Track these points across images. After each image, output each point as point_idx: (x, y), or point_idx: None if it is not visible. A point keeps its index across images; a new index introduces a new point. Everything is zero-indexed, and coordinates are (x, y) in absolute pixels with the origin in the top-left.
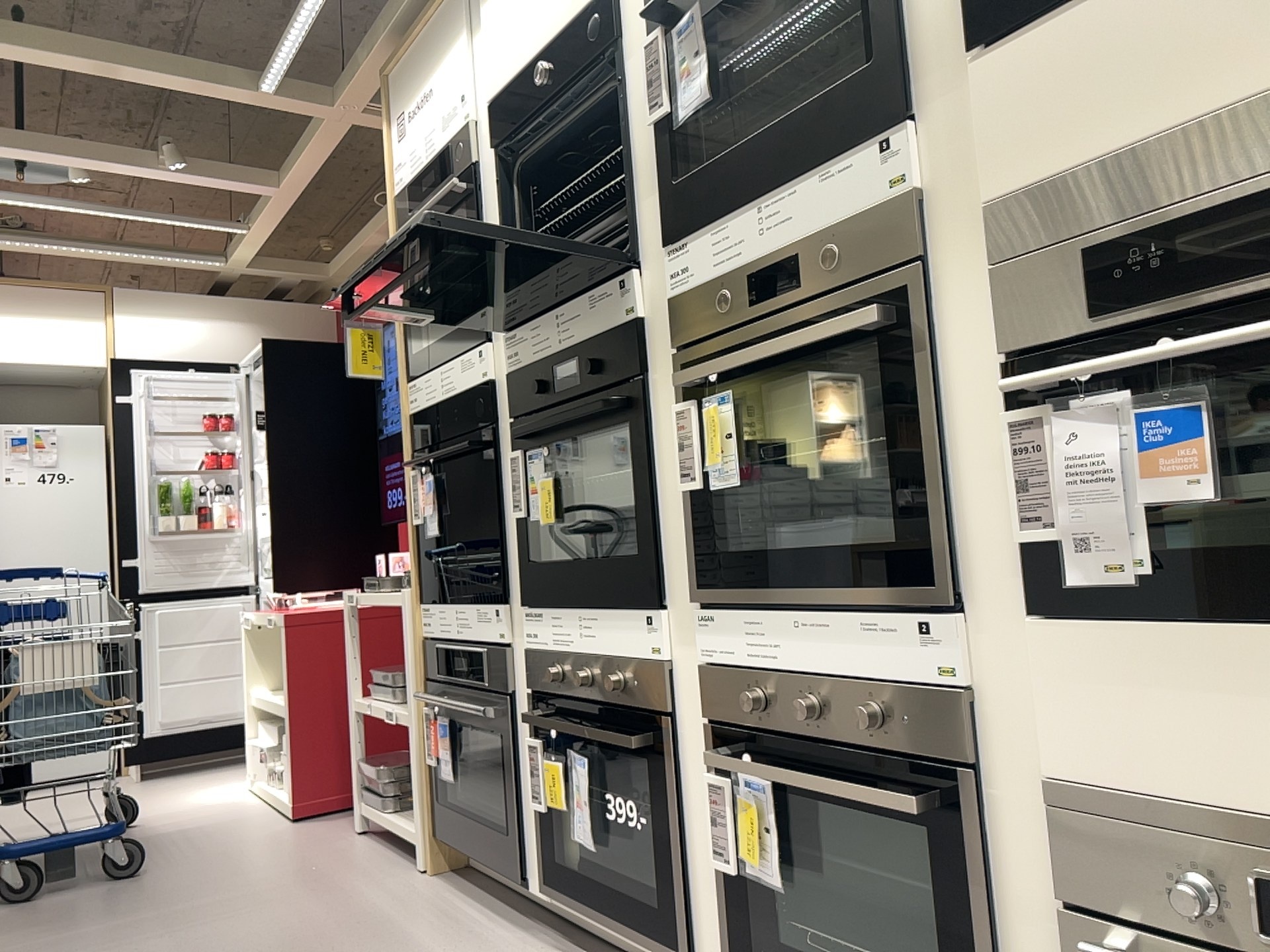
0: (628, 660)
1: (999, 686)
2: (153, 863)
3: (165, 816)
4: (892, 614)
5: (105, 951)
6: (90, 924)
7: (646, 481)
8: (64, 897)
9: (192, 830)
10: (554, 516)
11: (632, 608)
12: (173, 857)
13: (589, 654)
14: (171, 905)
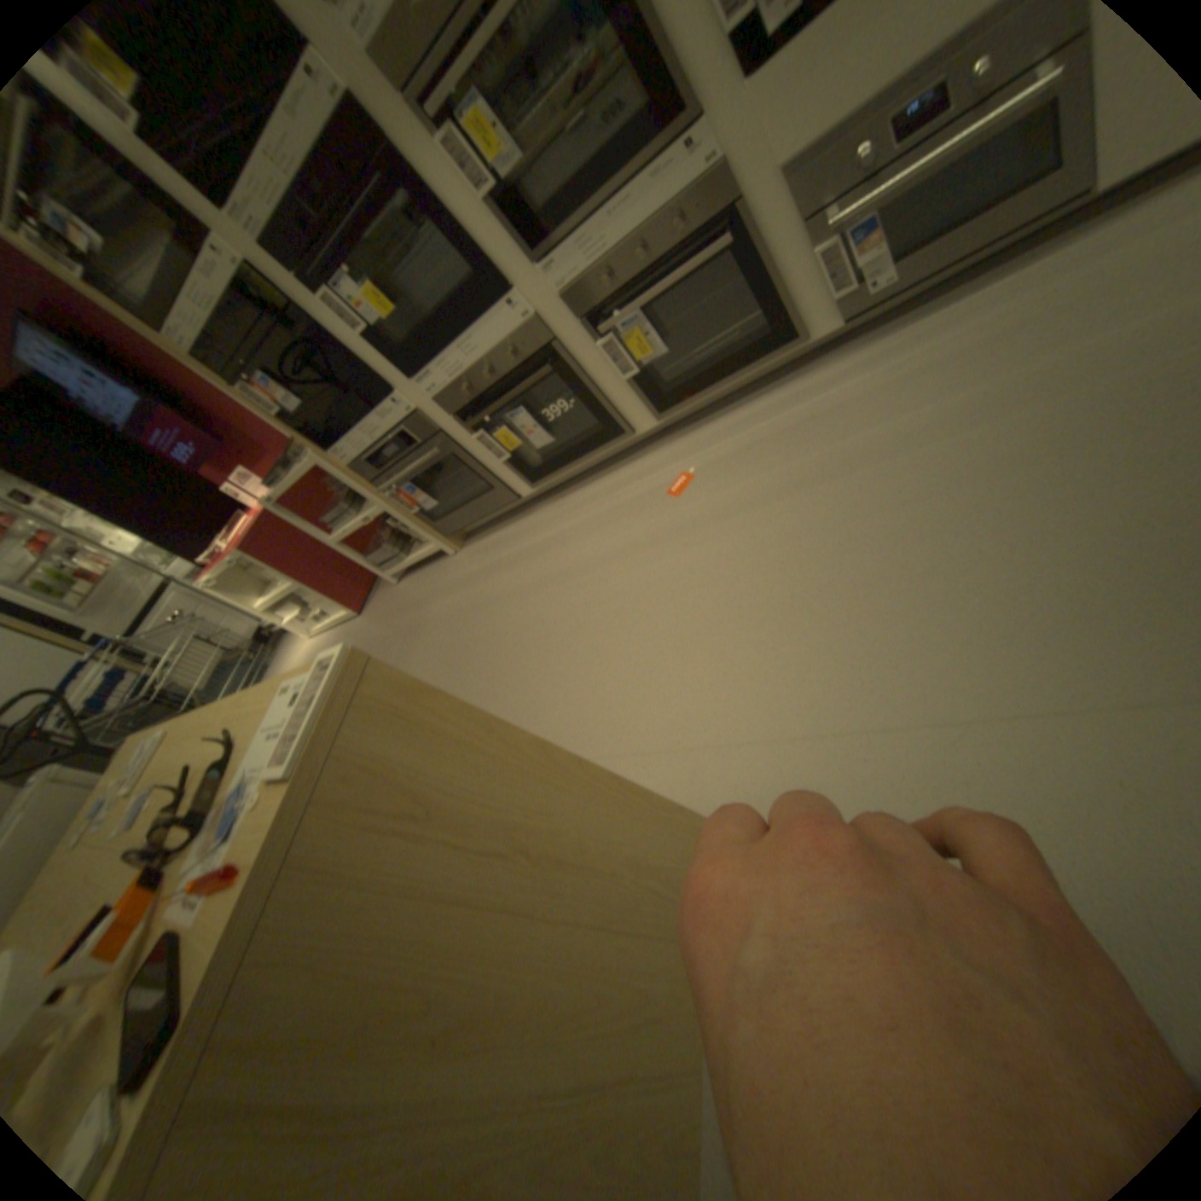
0: (510, 333)
1: (737, 137)
2: None
3: None
4: (664, 149)
5: None
6: None
7: (447, 214)
8: None
9: None
10: (391, 302)
11: (491, 303)
12: None
13: (480, 356)
14: None
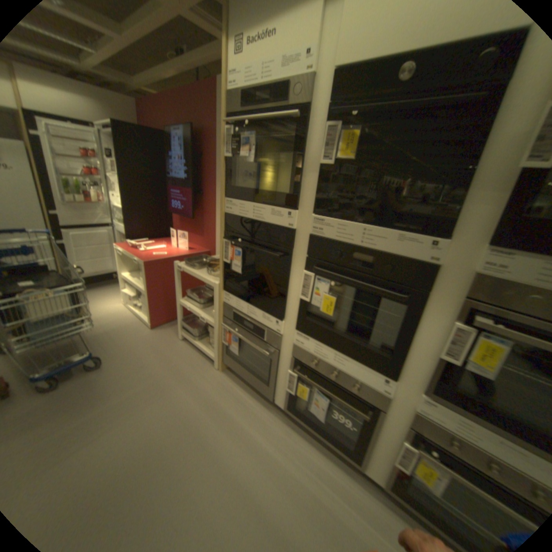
0: (366, 385)
1: None
2: (102, 358)
3: (94, 322)
4: None
5: (106, 431)
6: (90, 408)
7: (411, 336)
8: (69, 385)
9: (109, 333)
10: (332, 313)
11: (376, 370)
12: (109, 353)
13: (339, 368)
14: (123, 392)
